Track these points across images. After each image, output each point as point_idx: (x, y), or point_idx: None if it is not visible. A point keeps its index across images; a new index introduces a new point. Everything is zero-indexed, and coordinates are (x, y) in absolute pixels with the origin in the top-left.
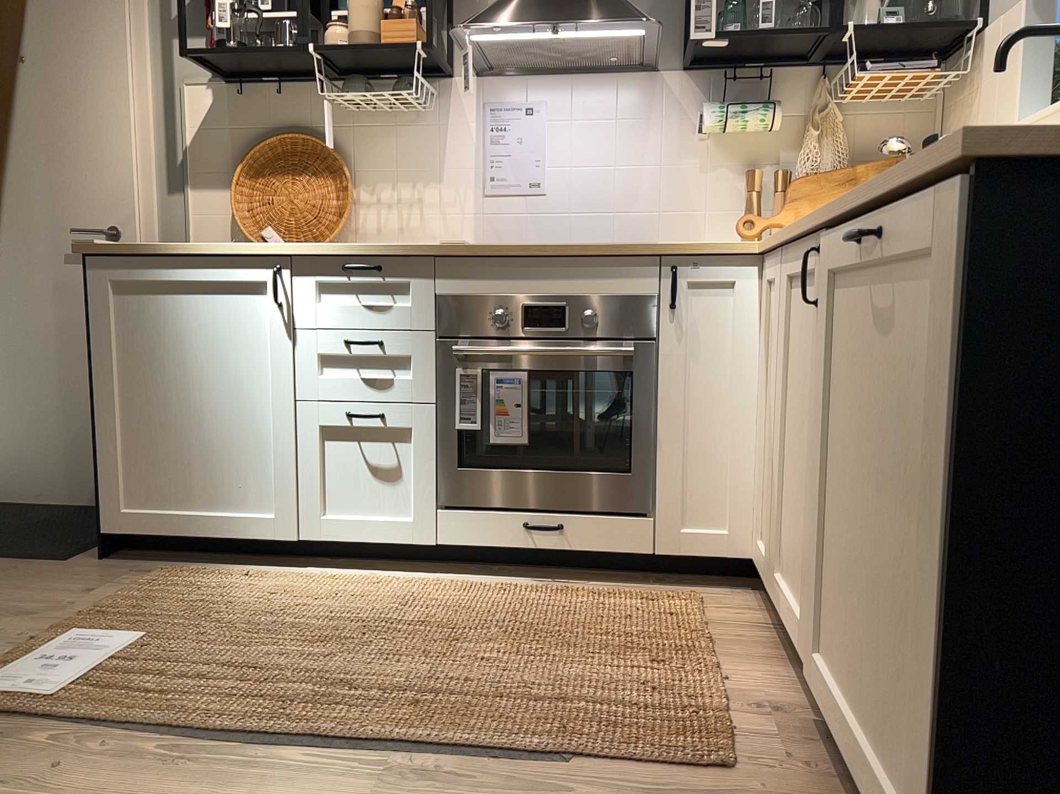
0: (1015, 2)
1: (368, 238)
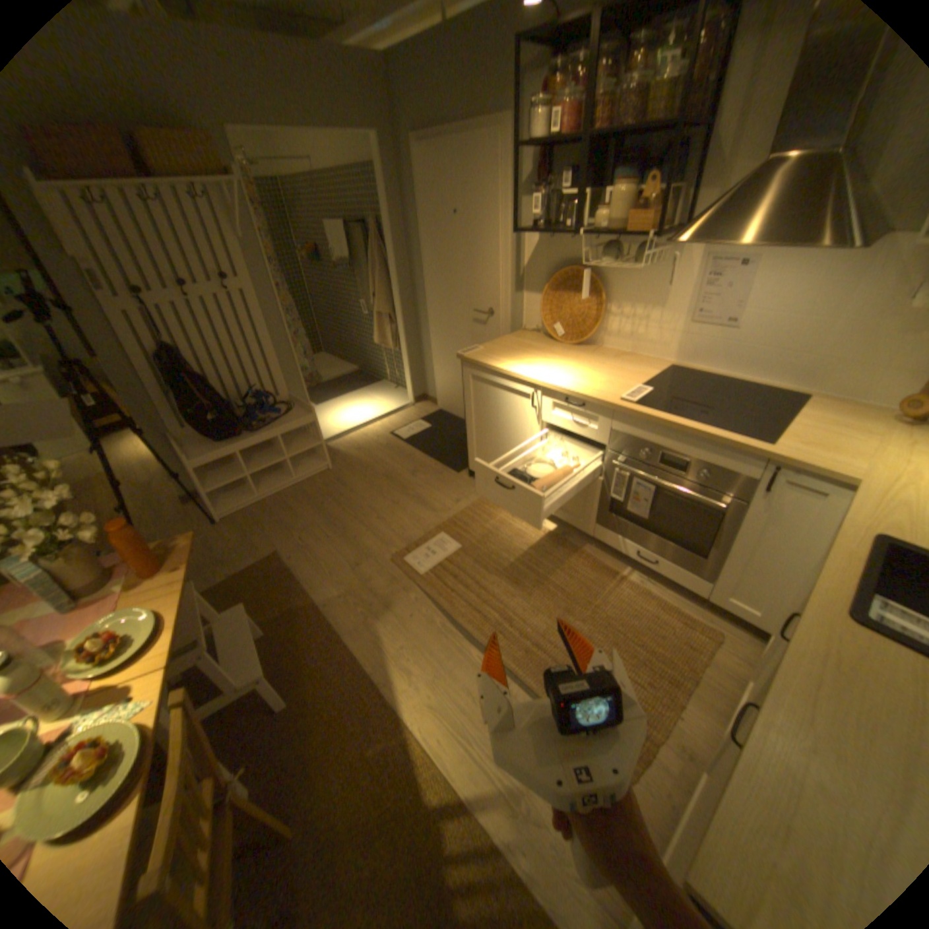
0: None
1: (612, 336)
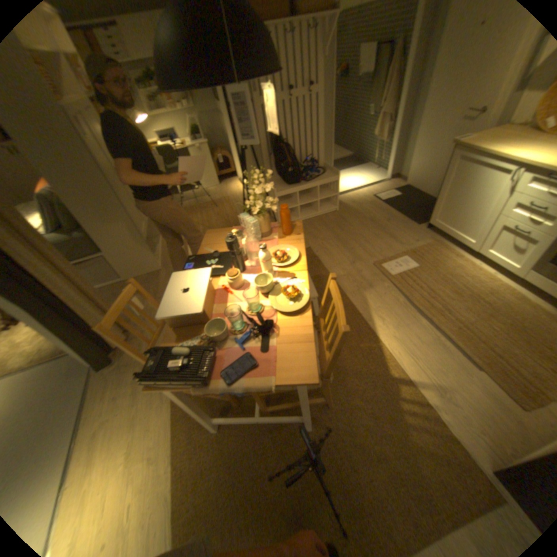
0: None
1: None
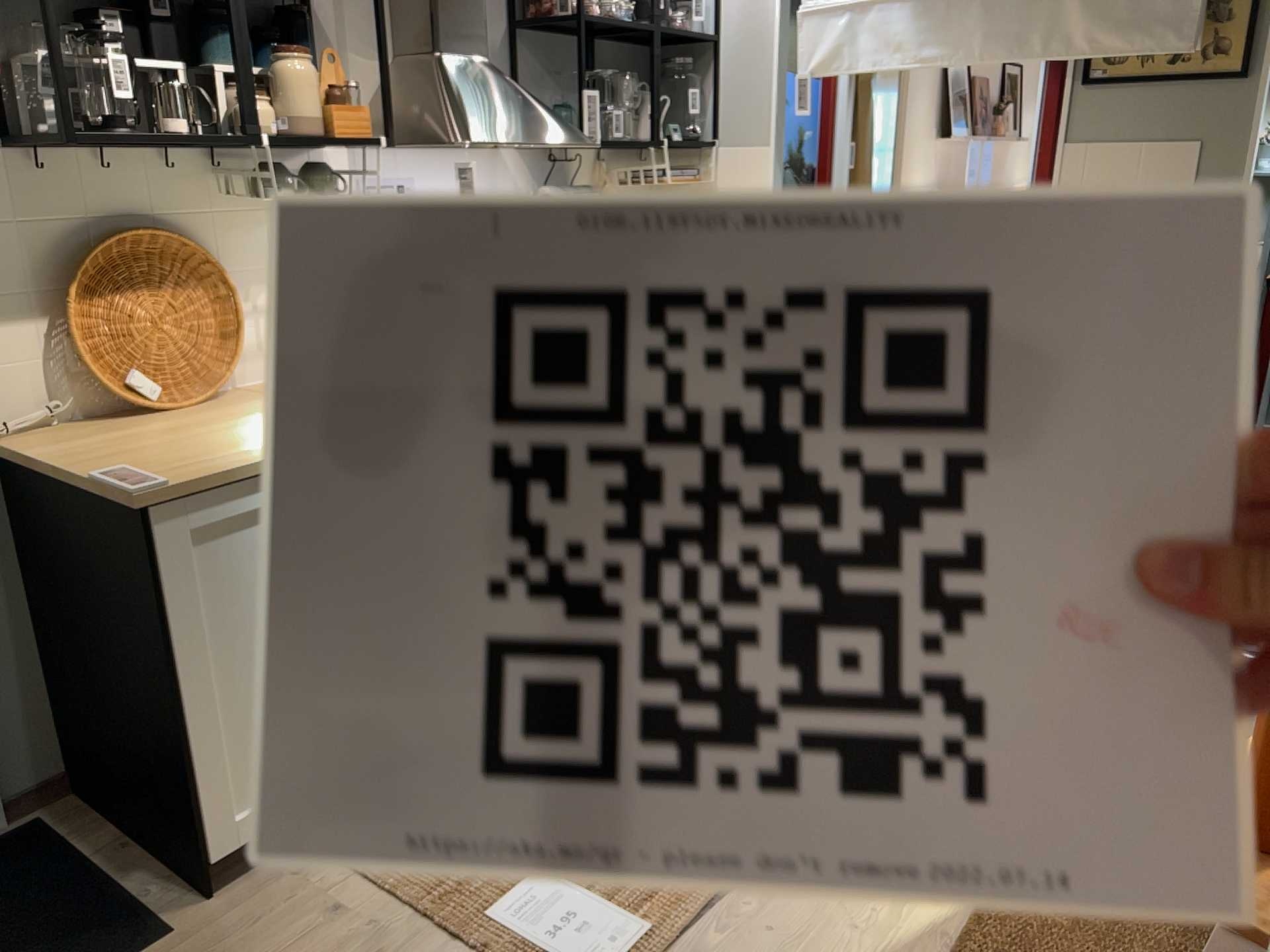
0: (761, 144)
1: (251, 360)
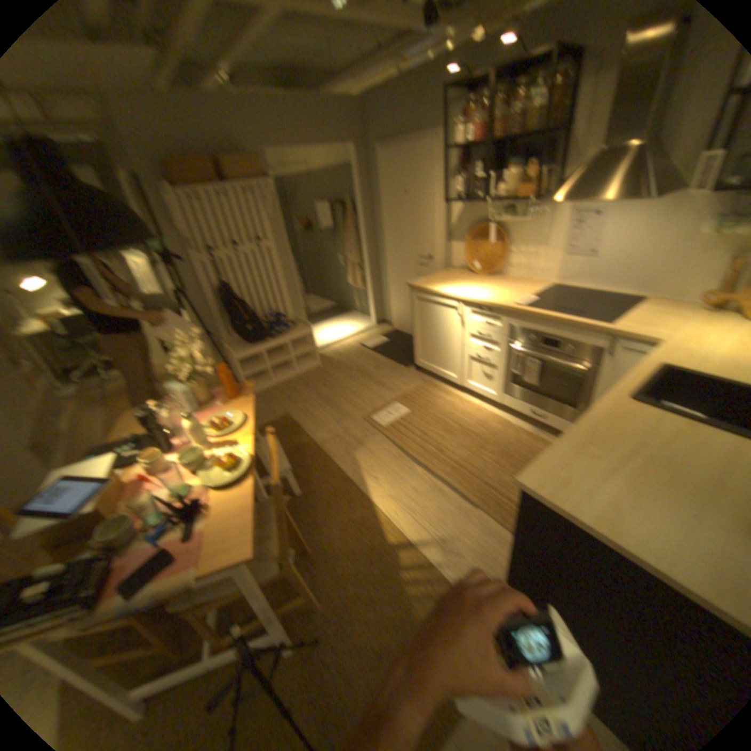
0: None
1: (514, 269)
